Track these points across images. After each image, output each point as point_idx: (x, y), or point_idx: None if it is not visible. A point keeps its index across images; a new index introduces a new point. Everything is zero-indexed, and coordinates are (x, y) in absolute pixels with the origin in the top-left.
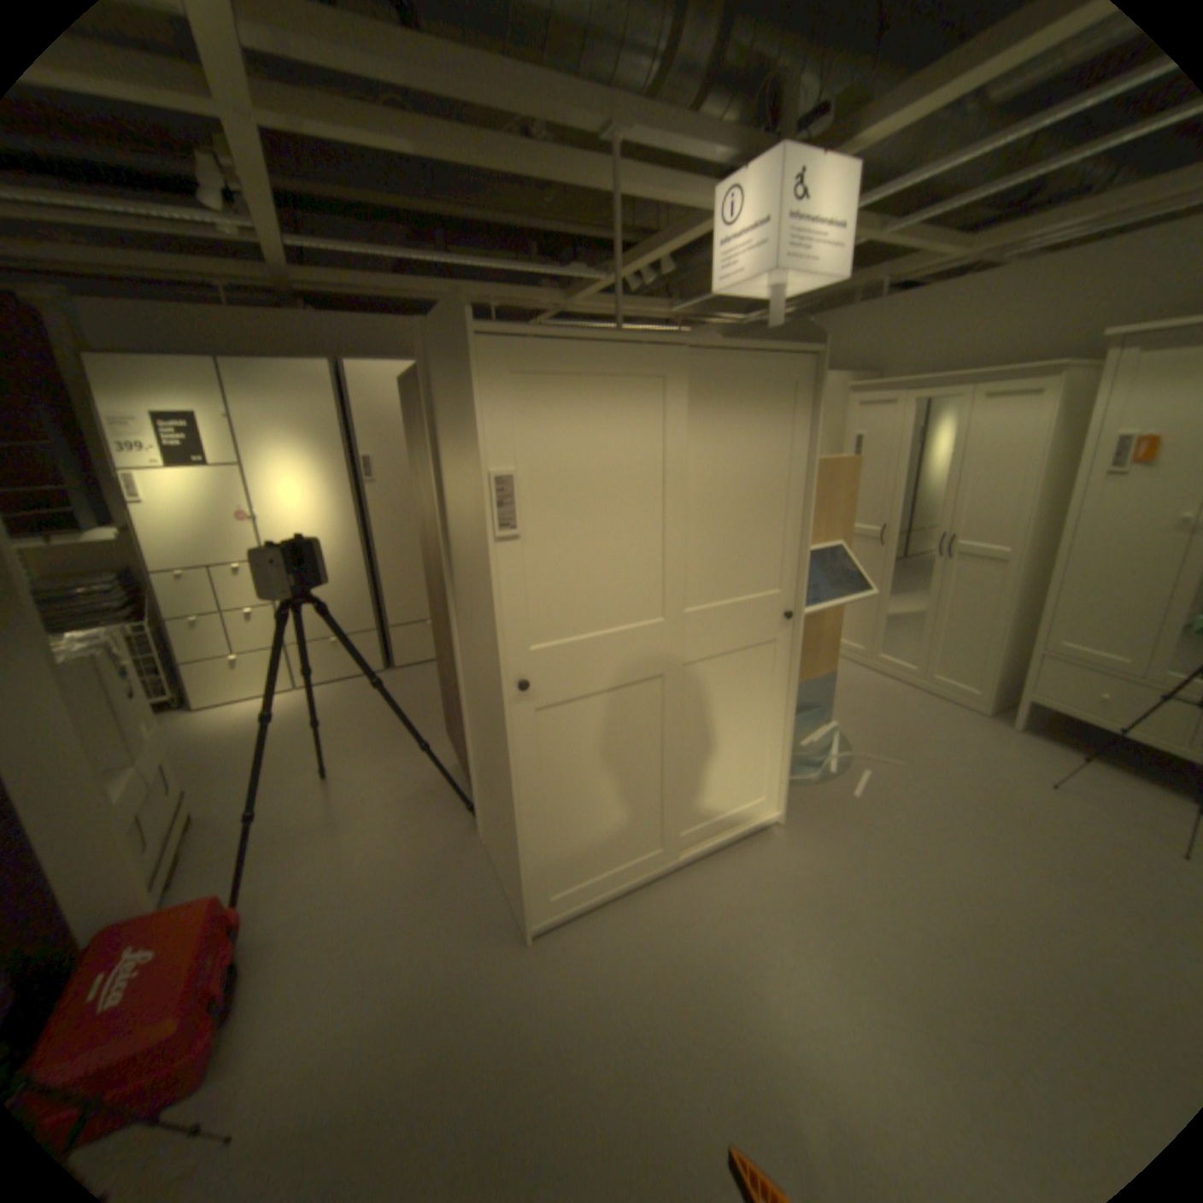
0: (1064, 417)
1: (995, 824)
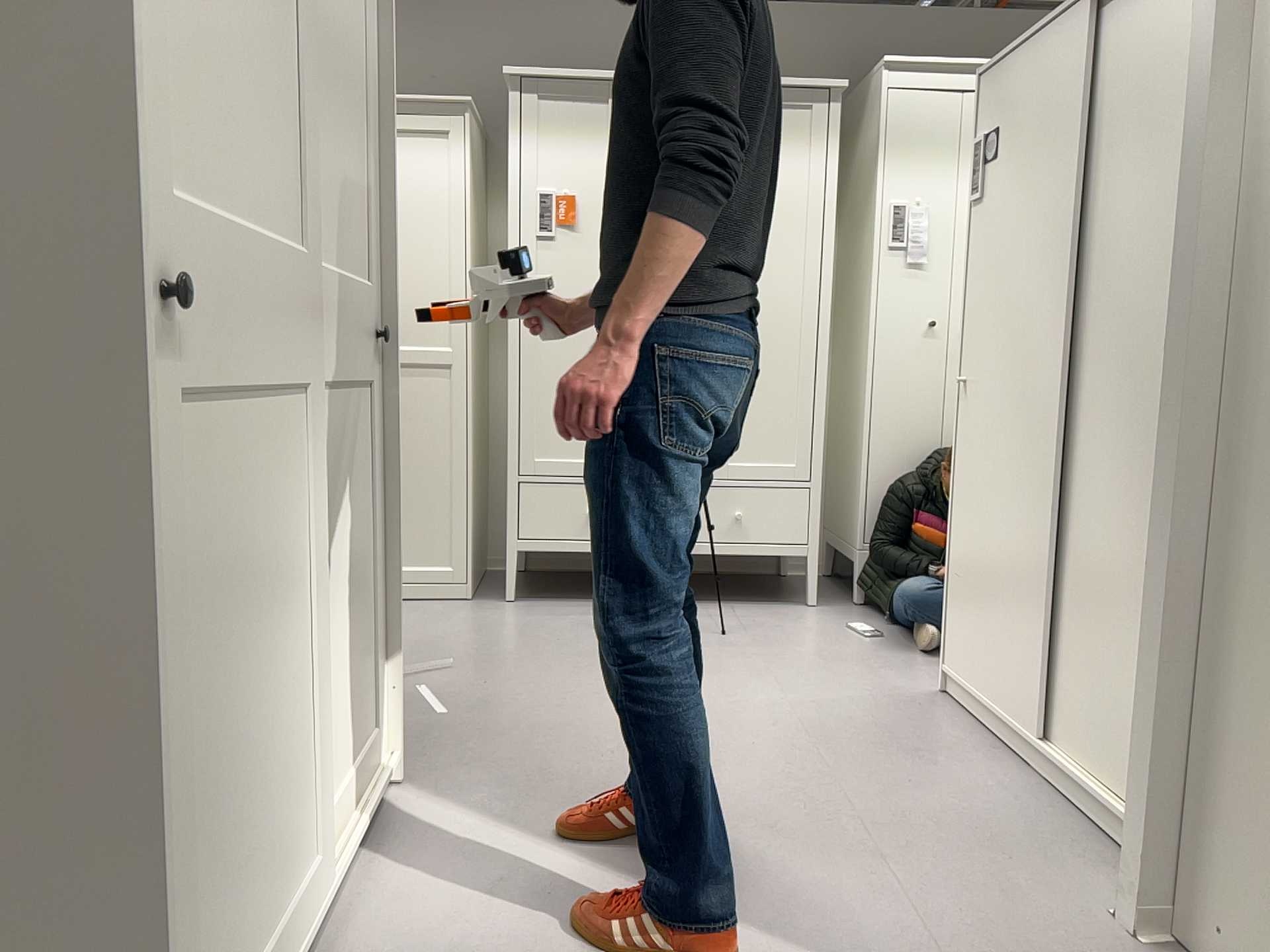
0: (473, 173)
1: (593, 673)
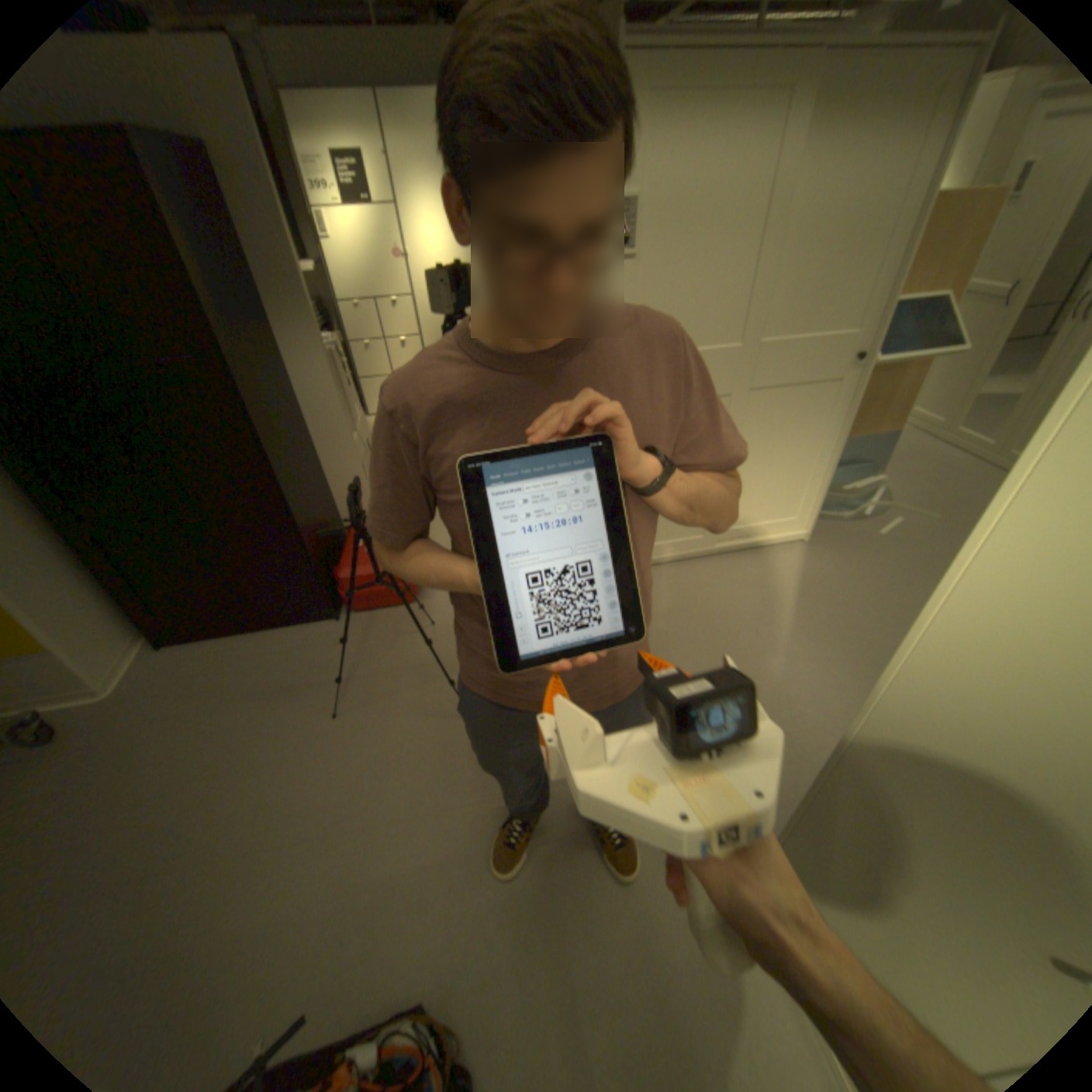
0: None
1: None
